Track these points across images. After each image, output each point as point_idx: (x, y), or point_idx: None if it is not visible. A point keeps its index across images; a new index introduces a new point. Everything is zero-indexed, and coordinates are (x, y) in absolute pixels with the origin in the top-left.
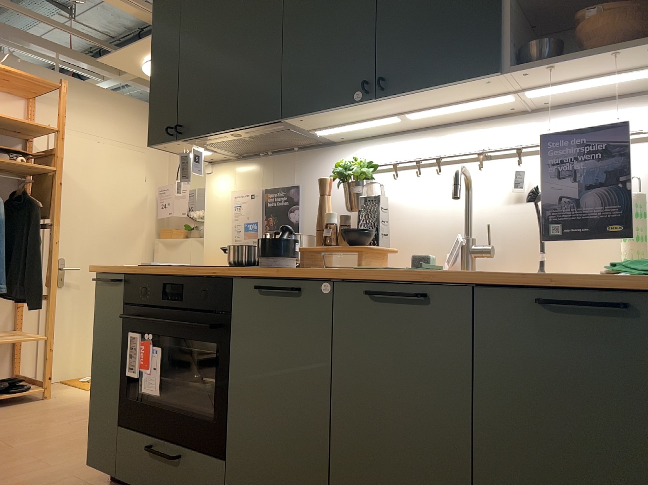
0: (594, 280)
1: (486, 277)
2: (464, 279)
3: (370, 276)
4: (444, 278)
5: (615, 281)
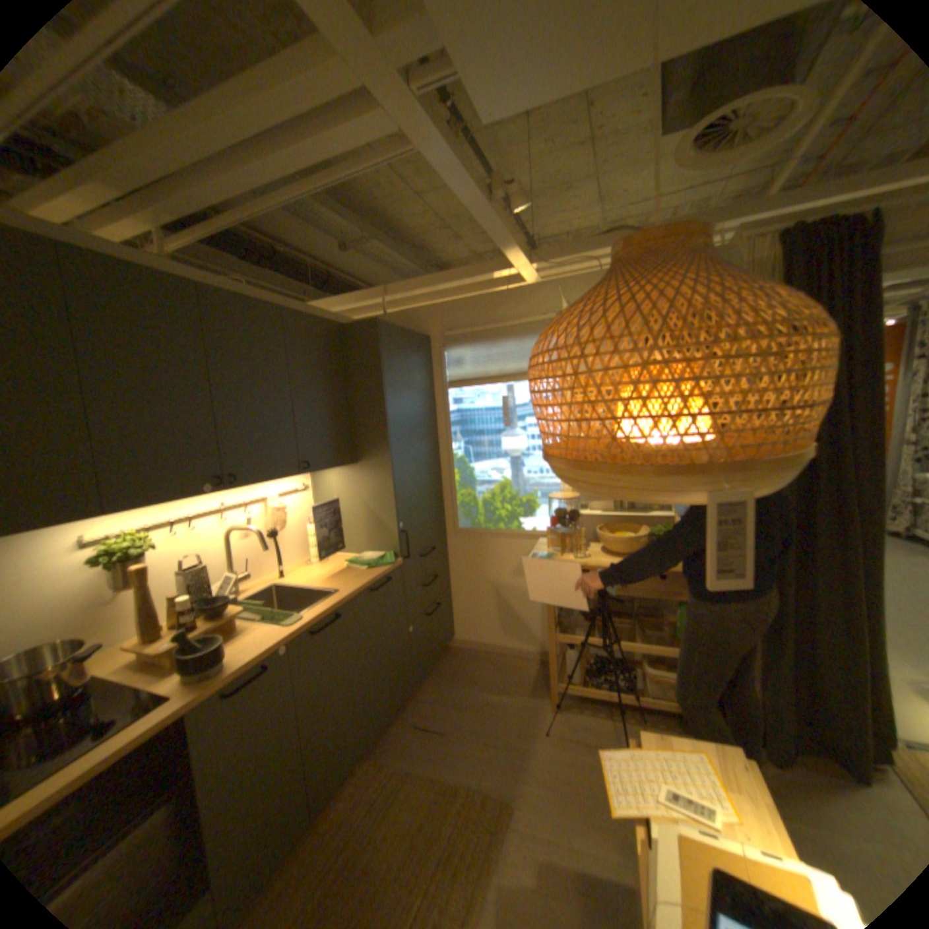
0: (377, 574)
1: (357, 592)
2: (350, 597)
3: (311, 623)
4: (343, 602)
5: (386, 572)
